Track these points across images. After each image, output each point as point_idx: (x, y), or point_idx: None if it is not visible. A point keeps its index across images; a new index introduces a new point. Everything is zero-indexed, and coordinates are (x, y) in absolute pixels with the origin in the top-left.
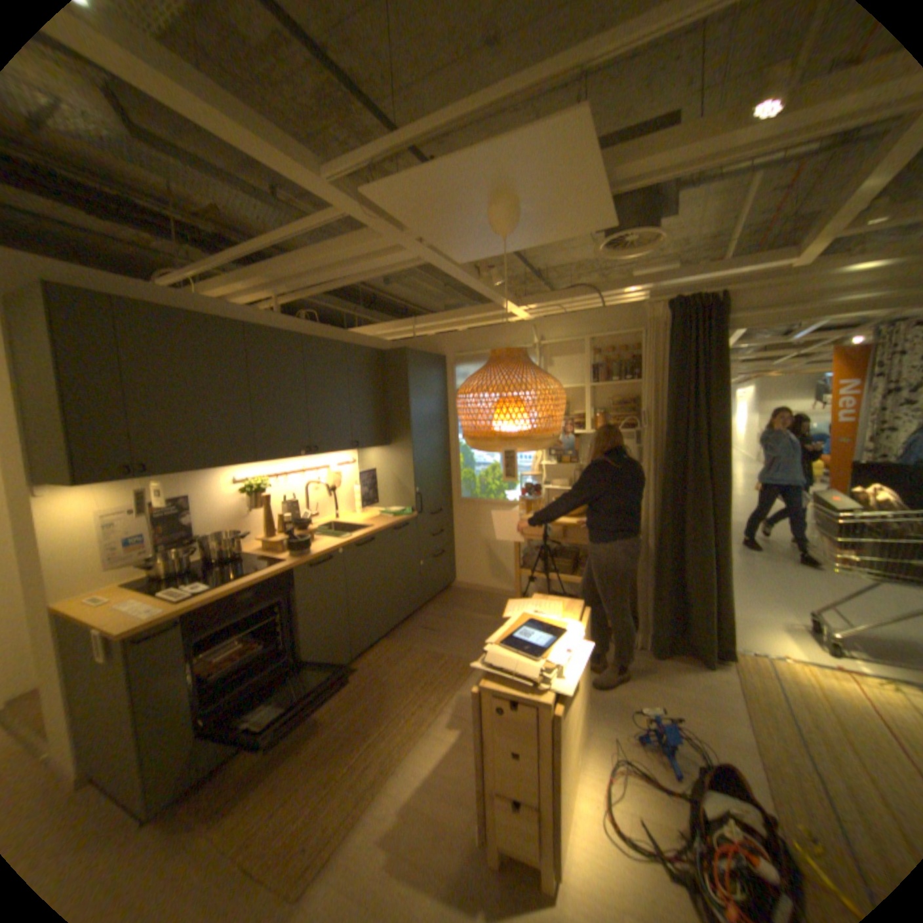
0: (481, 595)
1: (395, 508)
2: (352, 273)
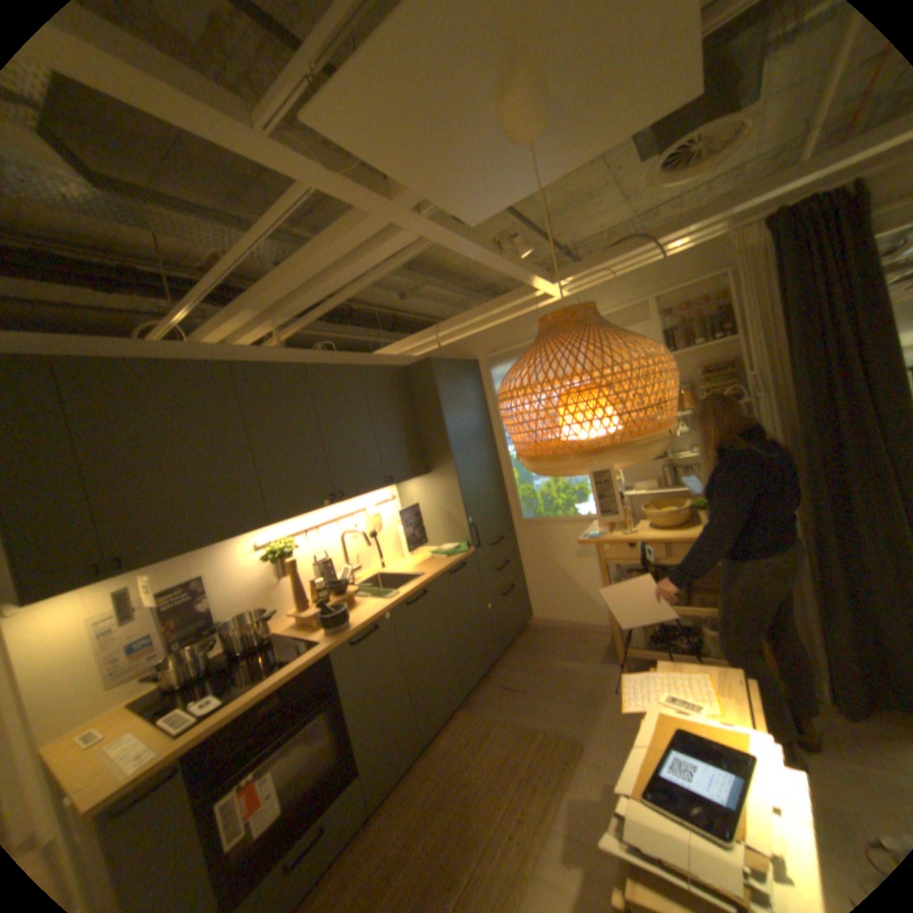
0: (567, 633)
1: (448, 544)
2: (348, 278)
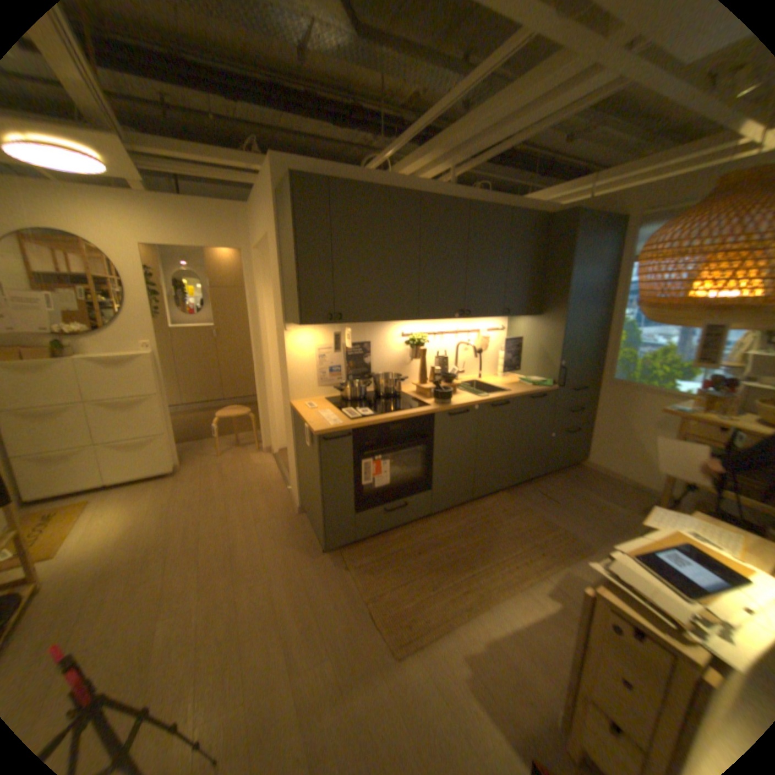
0: (615, 482)
1: (536, 377)
2: (530, 120)
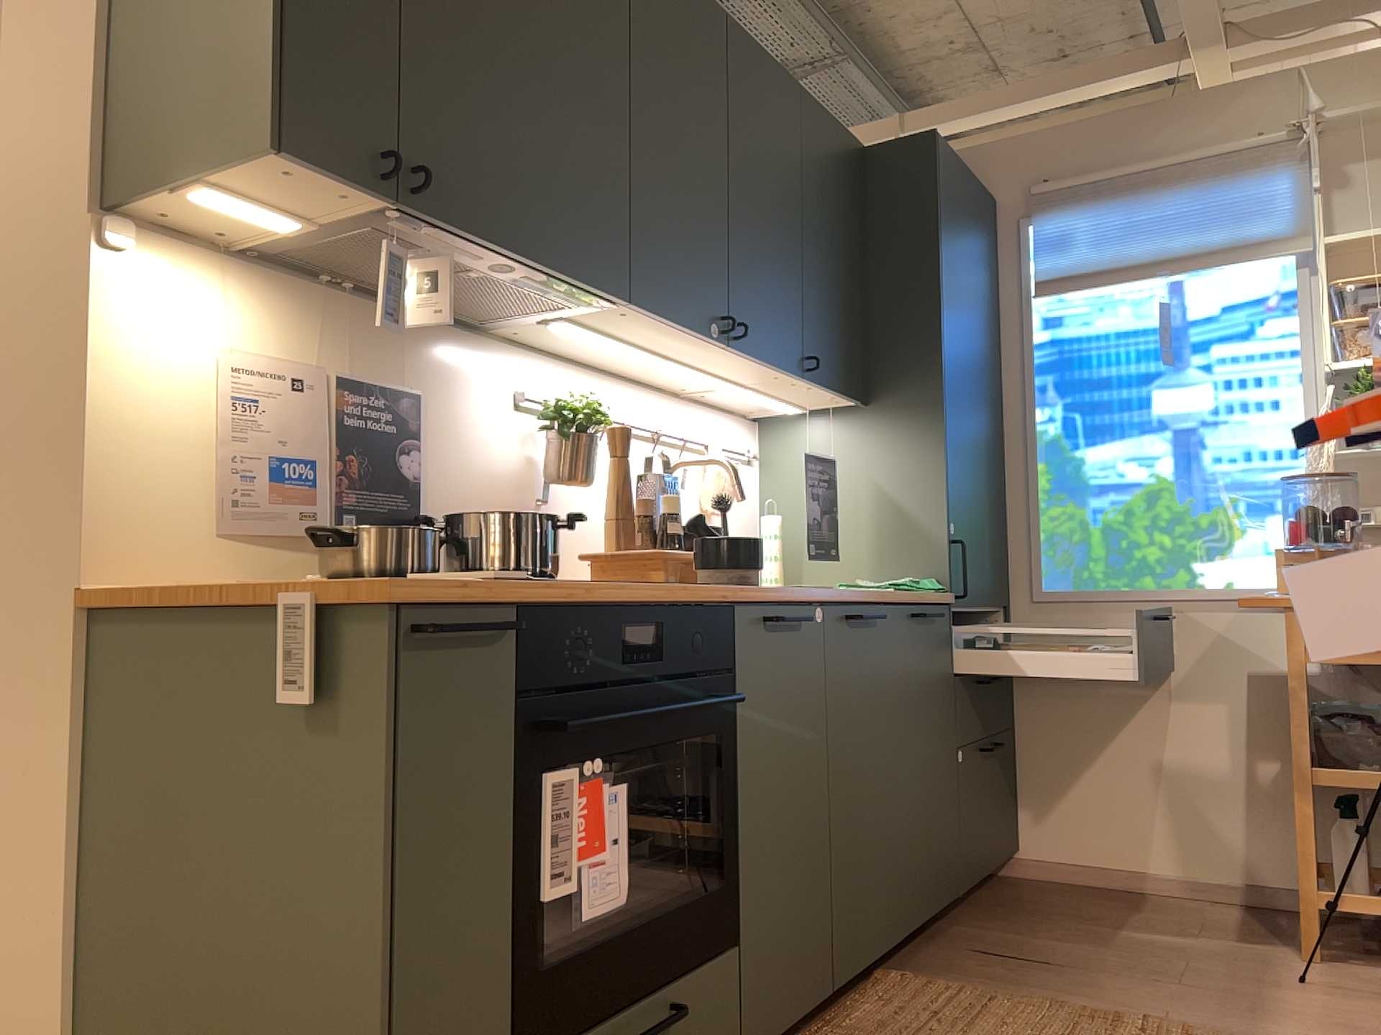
0: (1116, 892)
1: (884, 581)
2: None
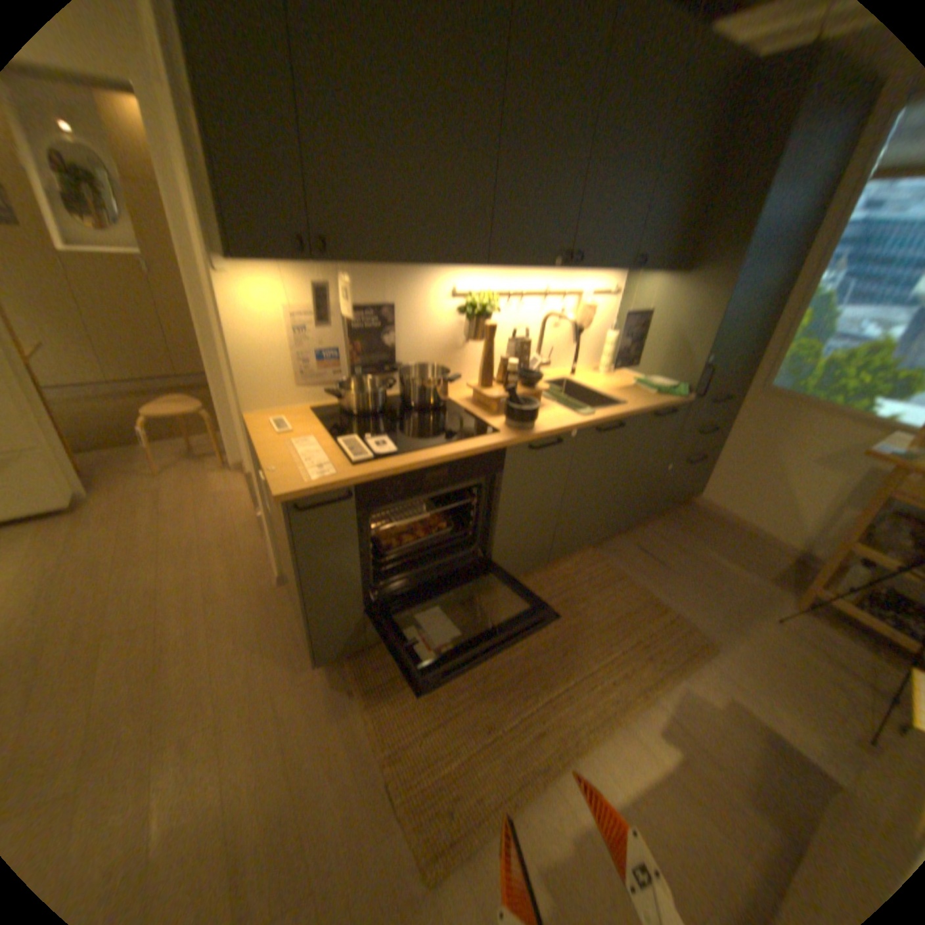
0: (736, 530)
1: (661, 377)
2: None
